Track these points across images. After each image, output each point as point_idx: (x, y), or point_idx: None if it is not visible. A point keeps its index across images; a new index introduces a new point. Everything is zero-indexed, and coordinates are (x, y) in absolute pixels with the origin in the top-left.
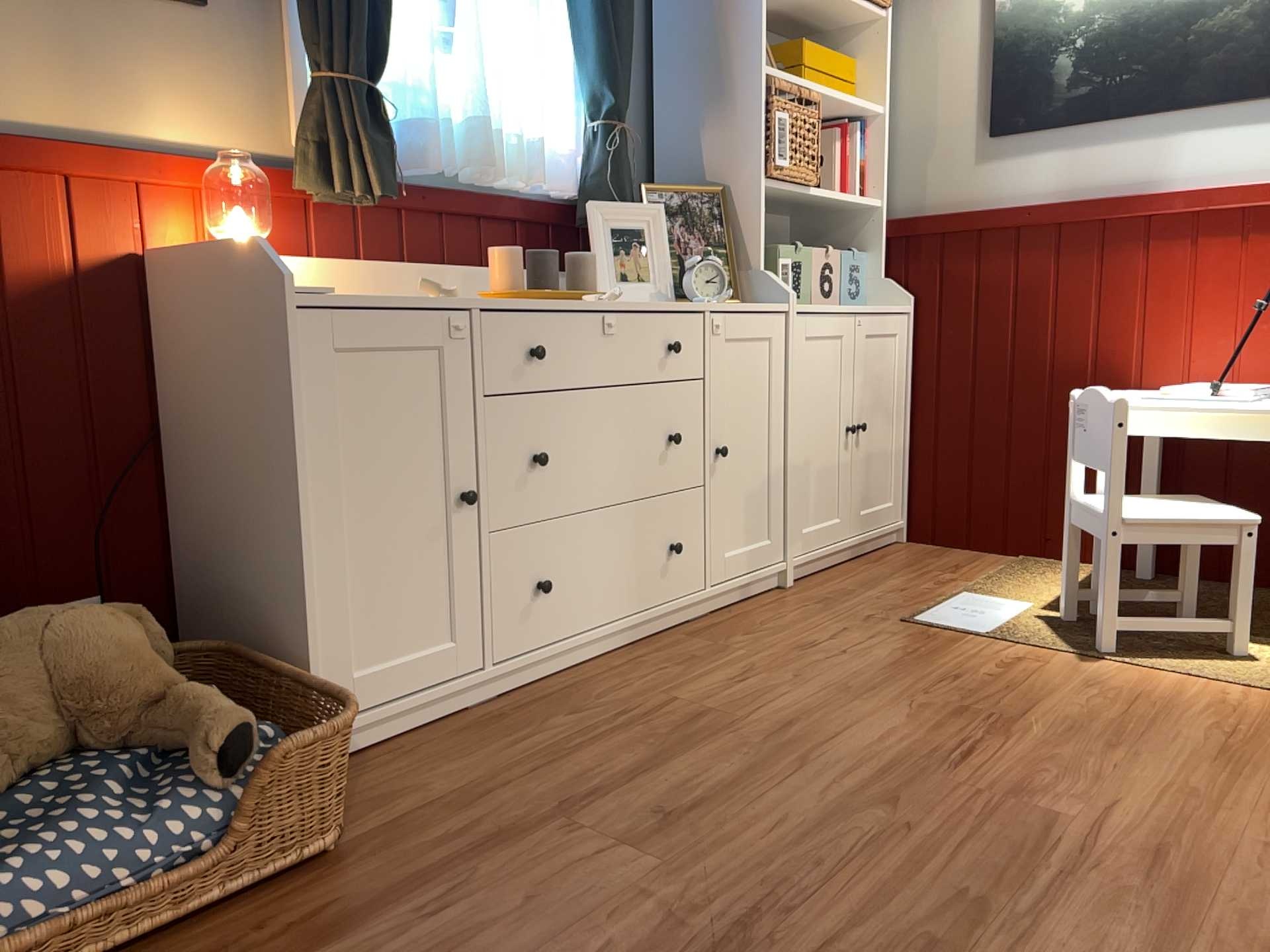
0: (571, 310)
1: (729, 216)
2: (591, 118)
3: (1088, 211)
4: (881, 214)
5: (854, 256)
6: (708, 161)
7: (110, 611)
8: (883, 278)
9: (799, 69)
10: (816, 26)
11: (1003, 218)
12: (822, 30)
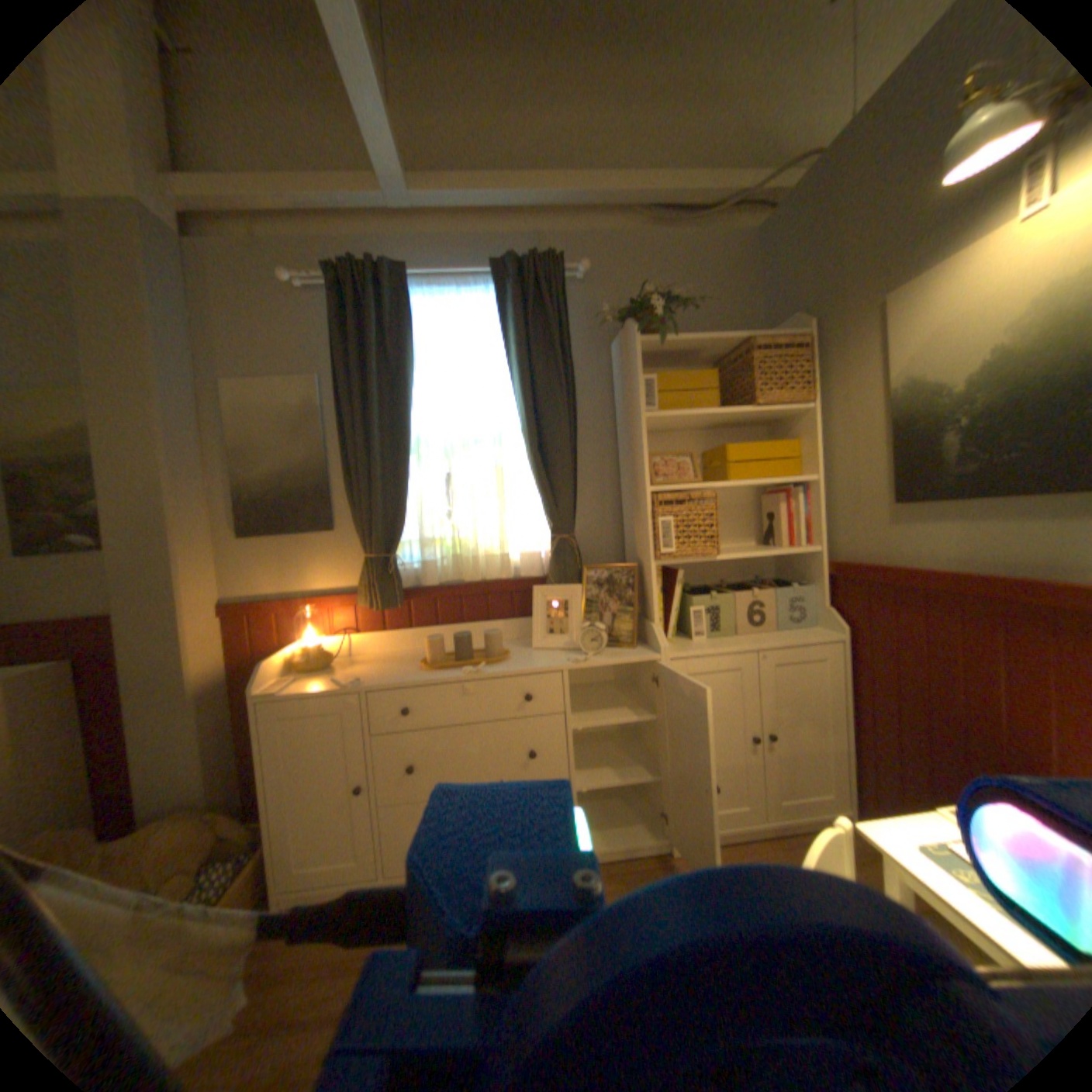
0: (439, 683)
1: (644, 581)
2: (550, 531)
3: (987, 587)
4: (823, 556)
5: (808, 585)
6: (637, 543)
7: (198, 823)
8: (830, 606)
9: (726, 463)
10: (768, 418)
11: (911, 577)
12: (776, 418)
